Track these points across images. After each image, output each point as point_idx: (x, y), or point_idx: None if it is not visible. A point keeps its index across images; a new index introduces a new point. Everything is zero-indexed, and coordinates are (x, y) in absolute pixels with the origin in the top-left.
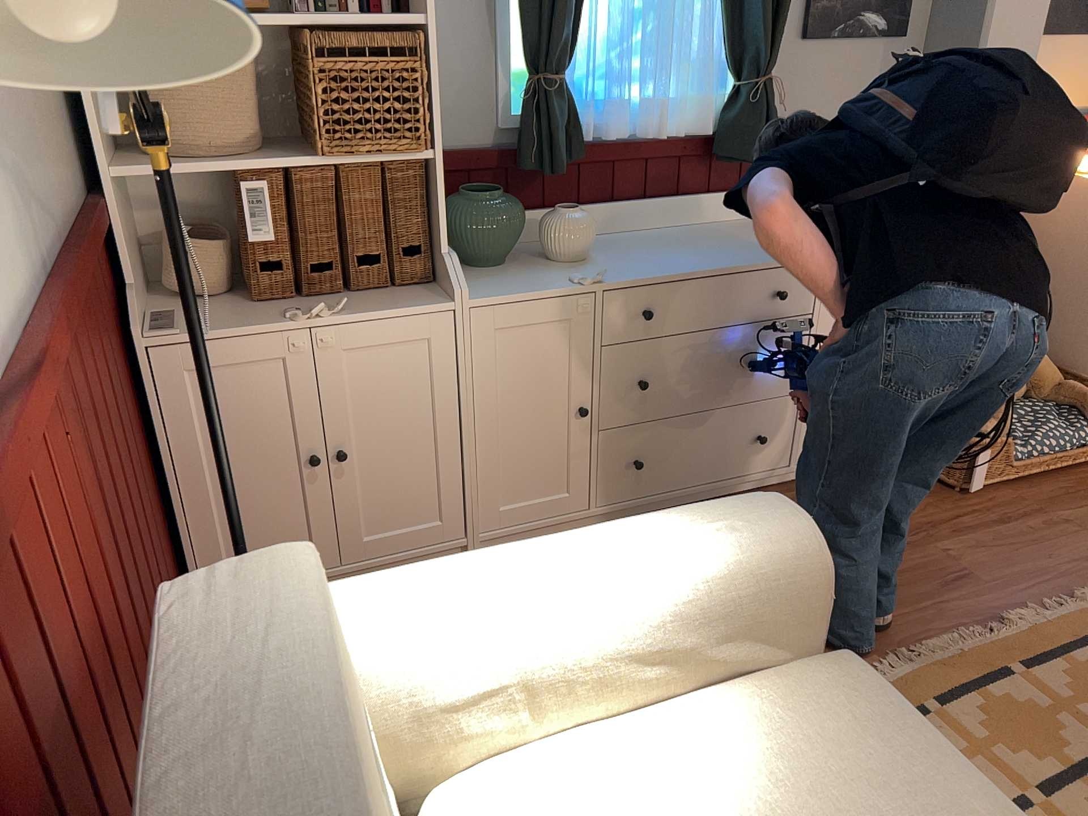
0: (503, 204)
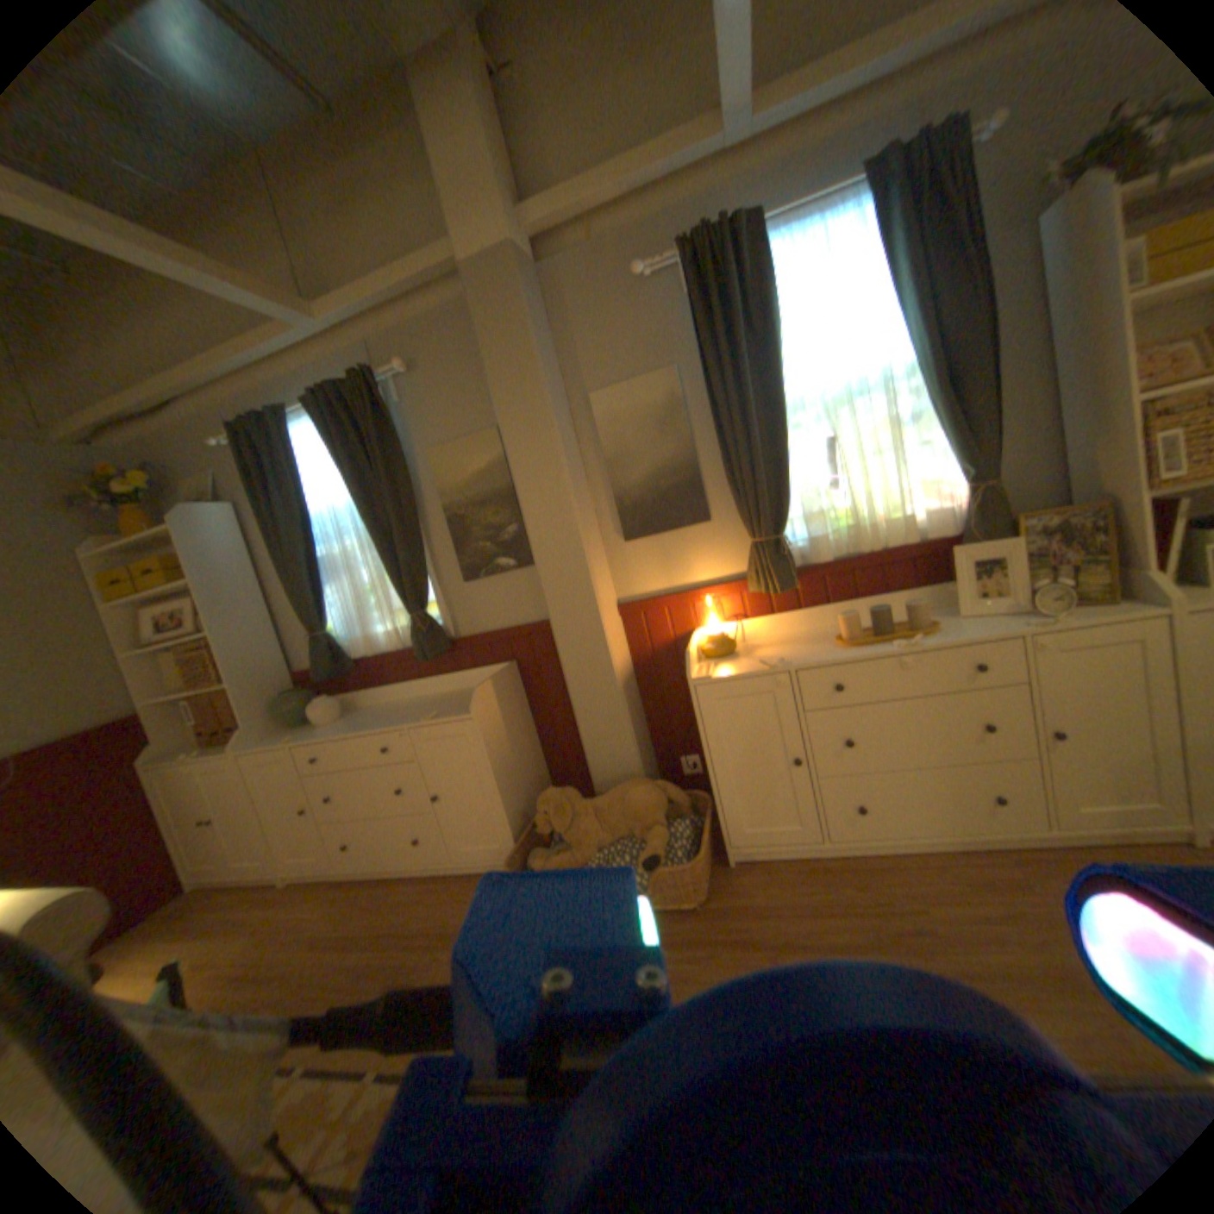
0: (283, 700)
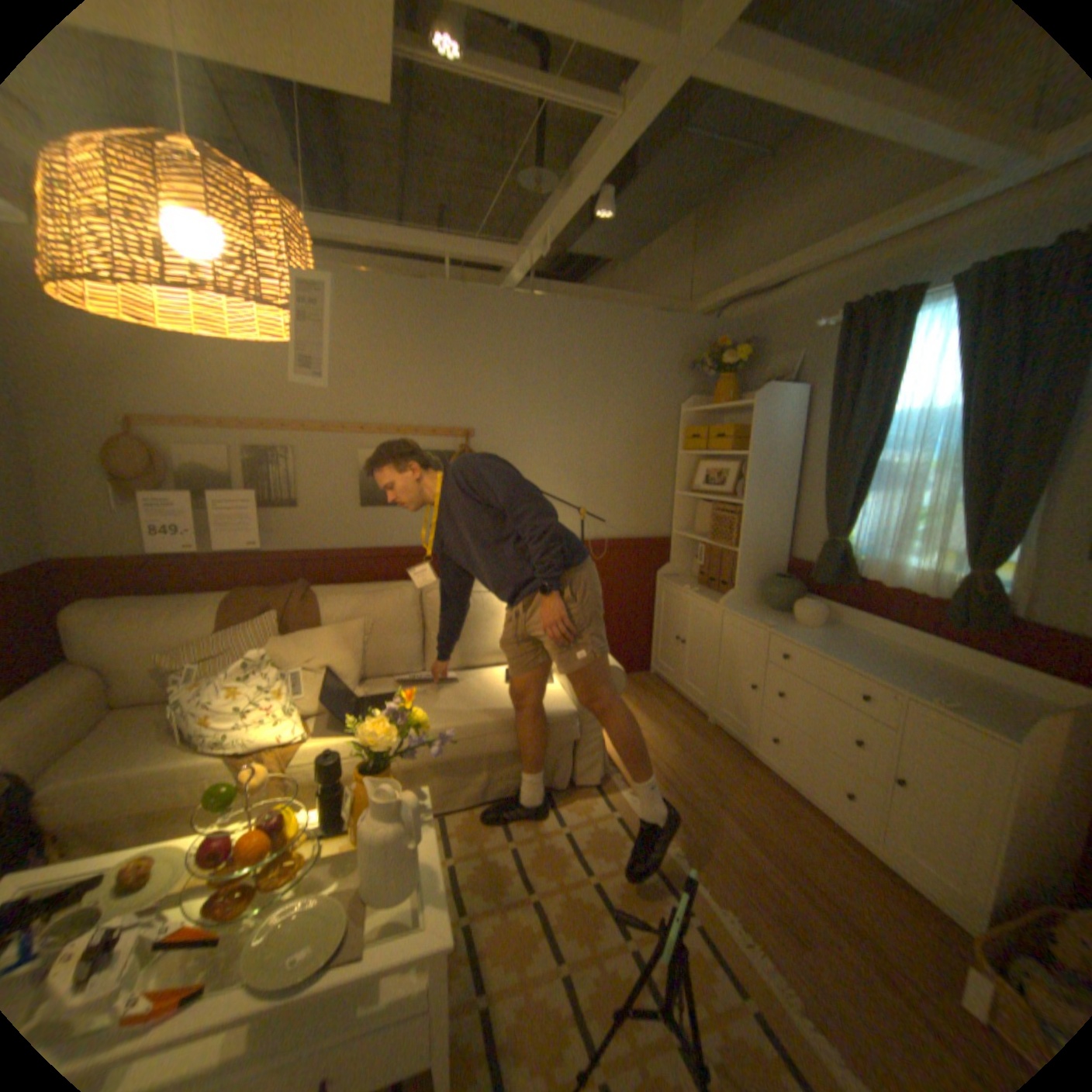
0: (778, 584)
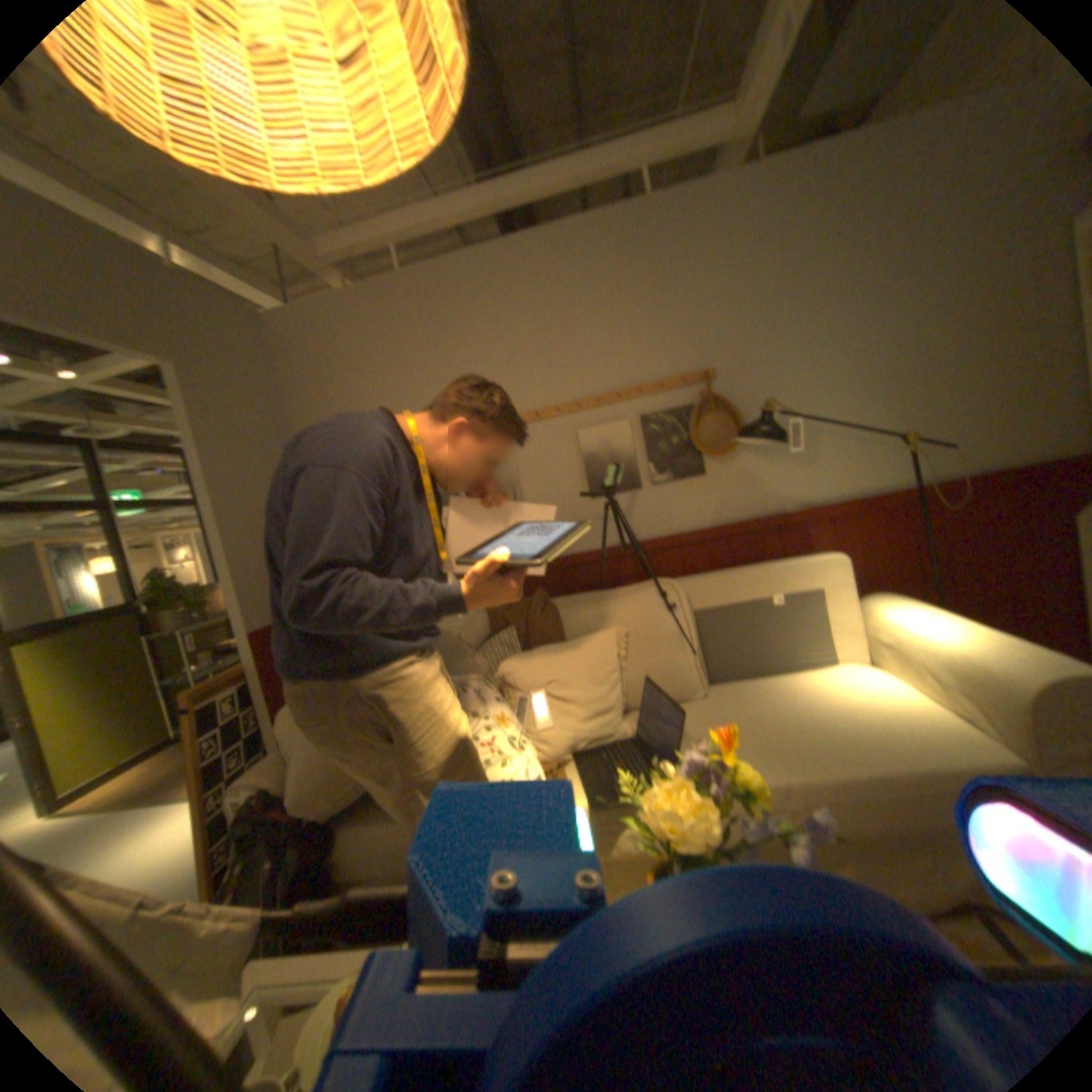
0: None
